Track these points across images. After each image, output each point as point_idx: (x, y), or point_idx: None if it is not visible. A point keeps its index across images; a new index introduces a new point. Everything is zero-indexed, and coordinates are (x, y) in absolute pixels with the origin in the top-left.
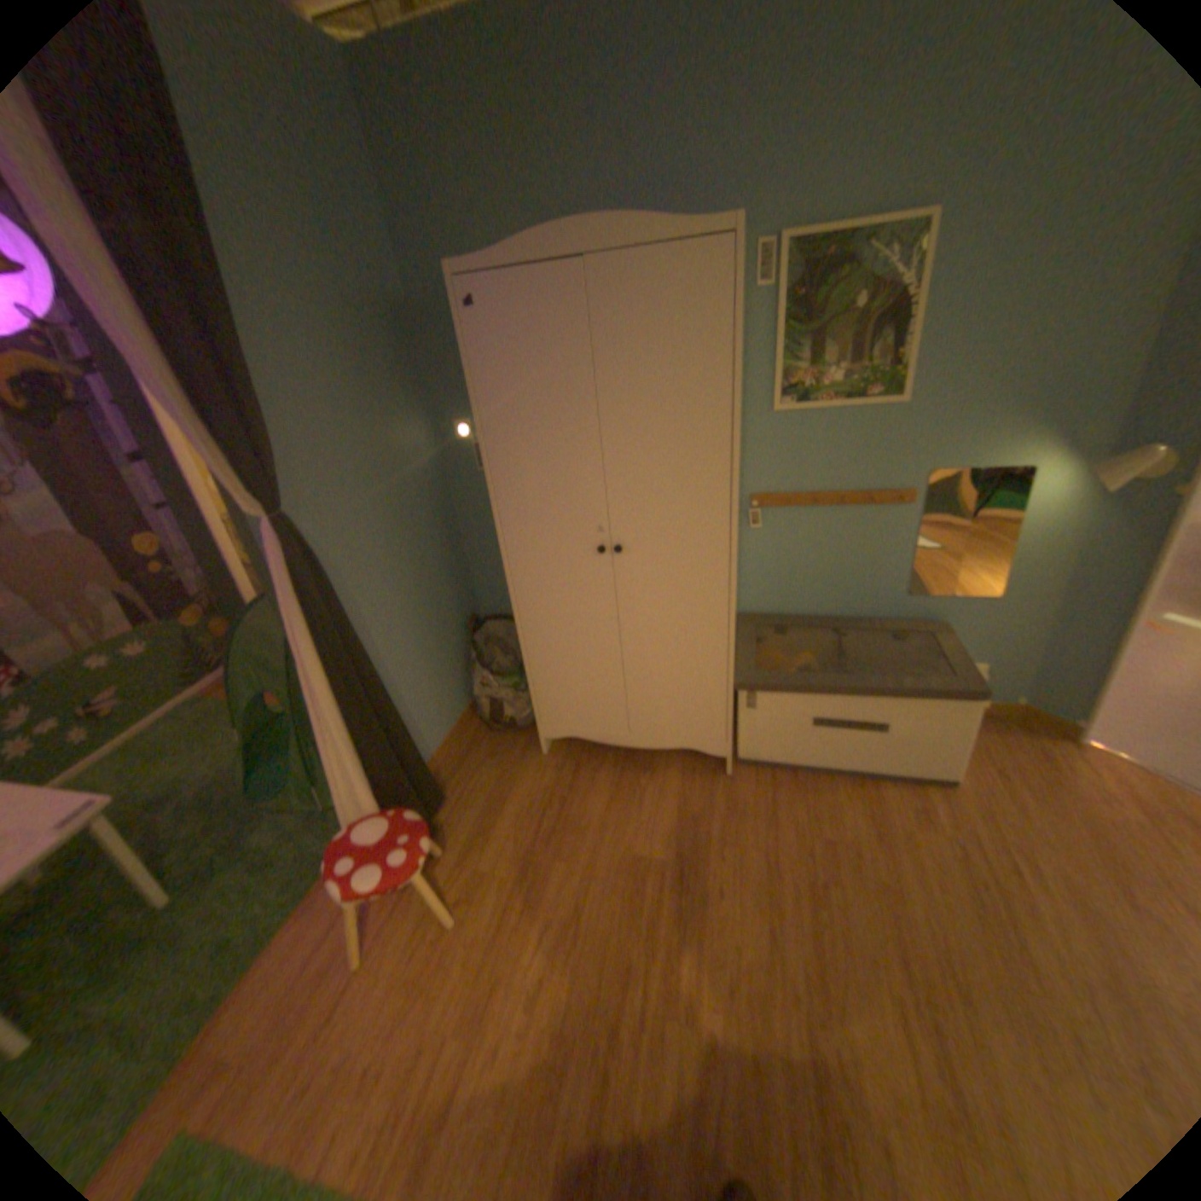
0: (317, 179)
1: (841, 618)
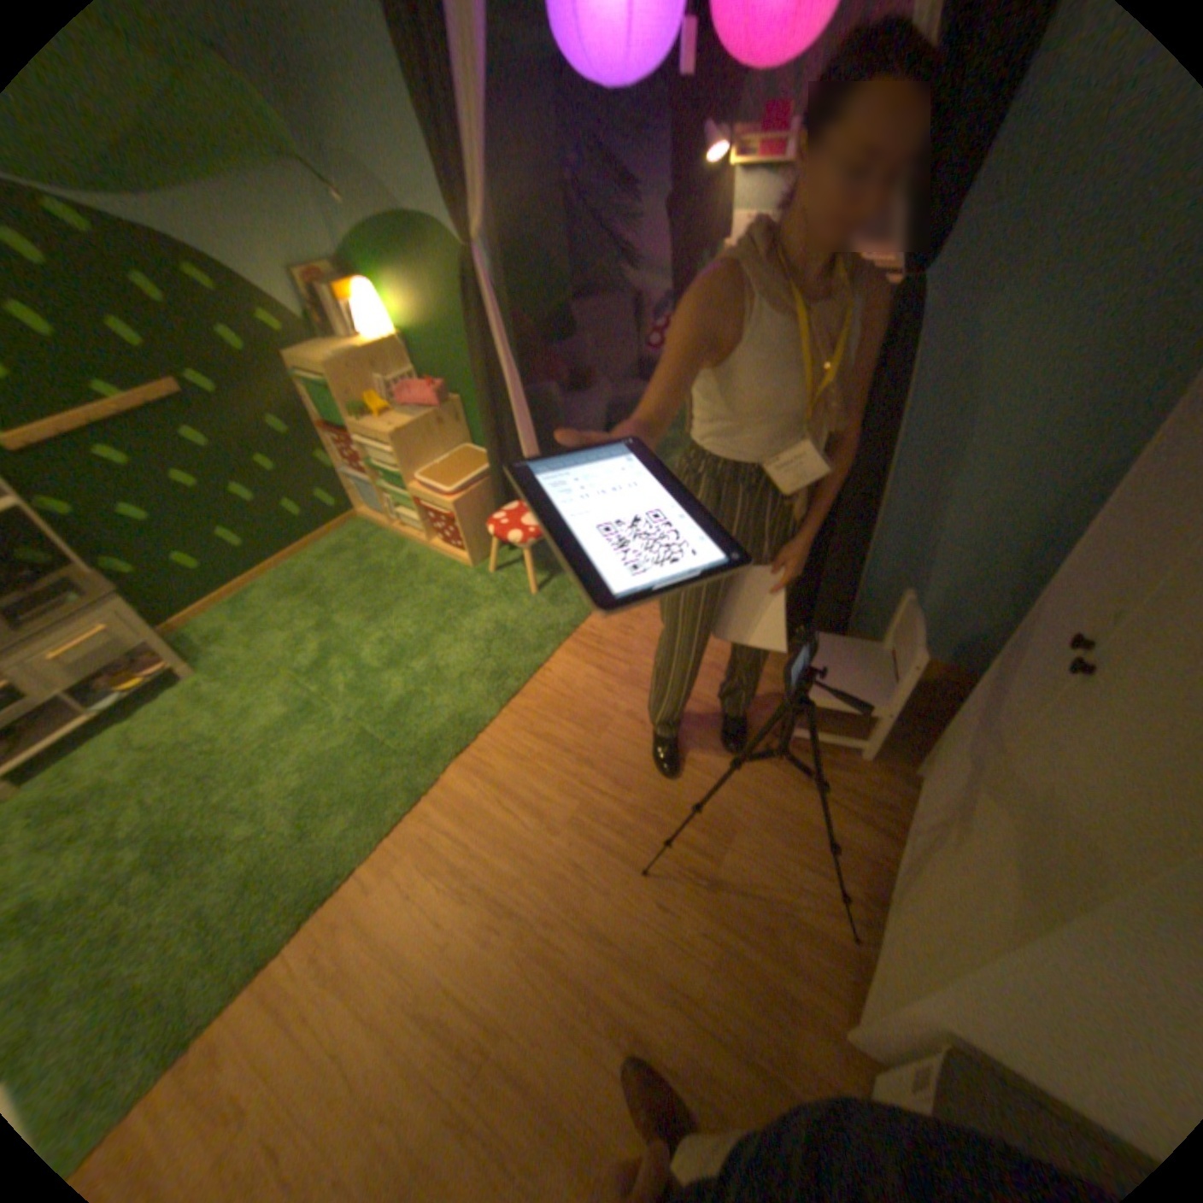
0: None
1: None
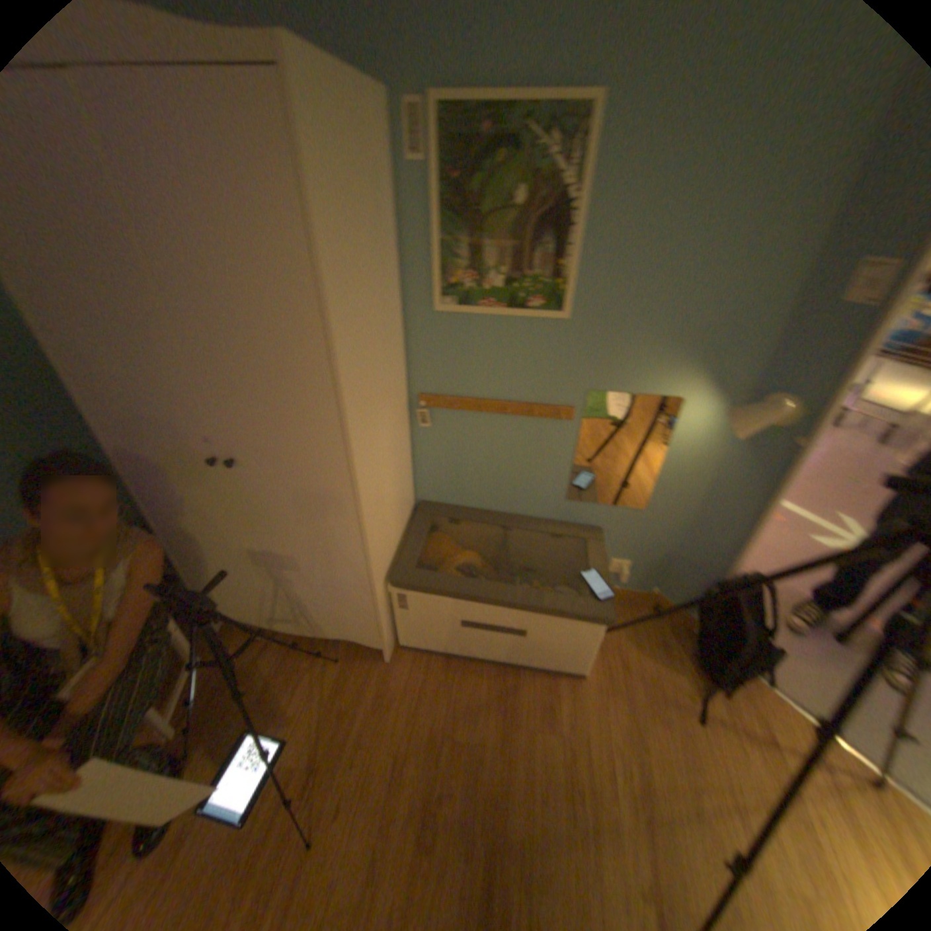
0: None
1: (510, 516)
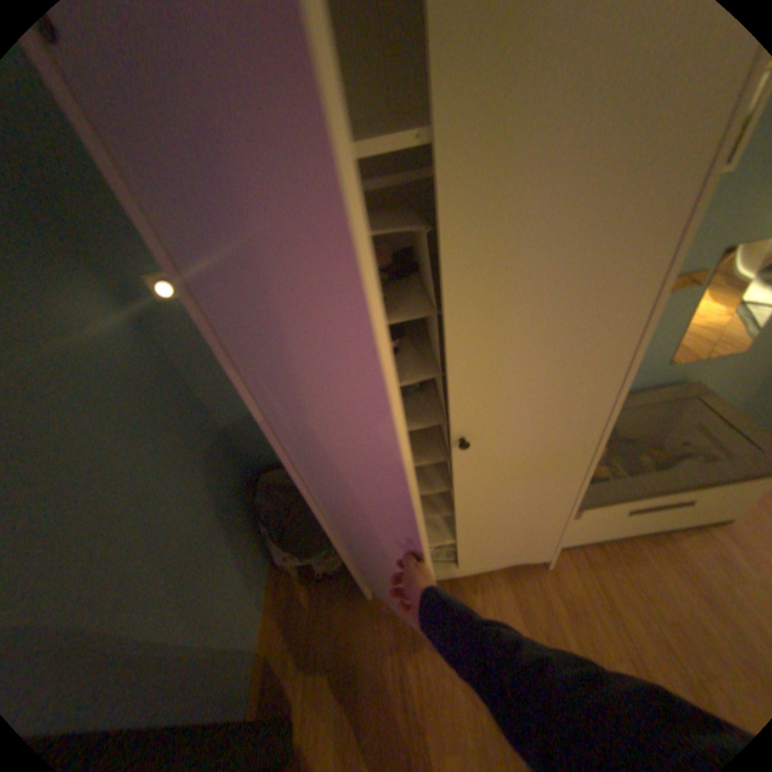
0: None
1: None
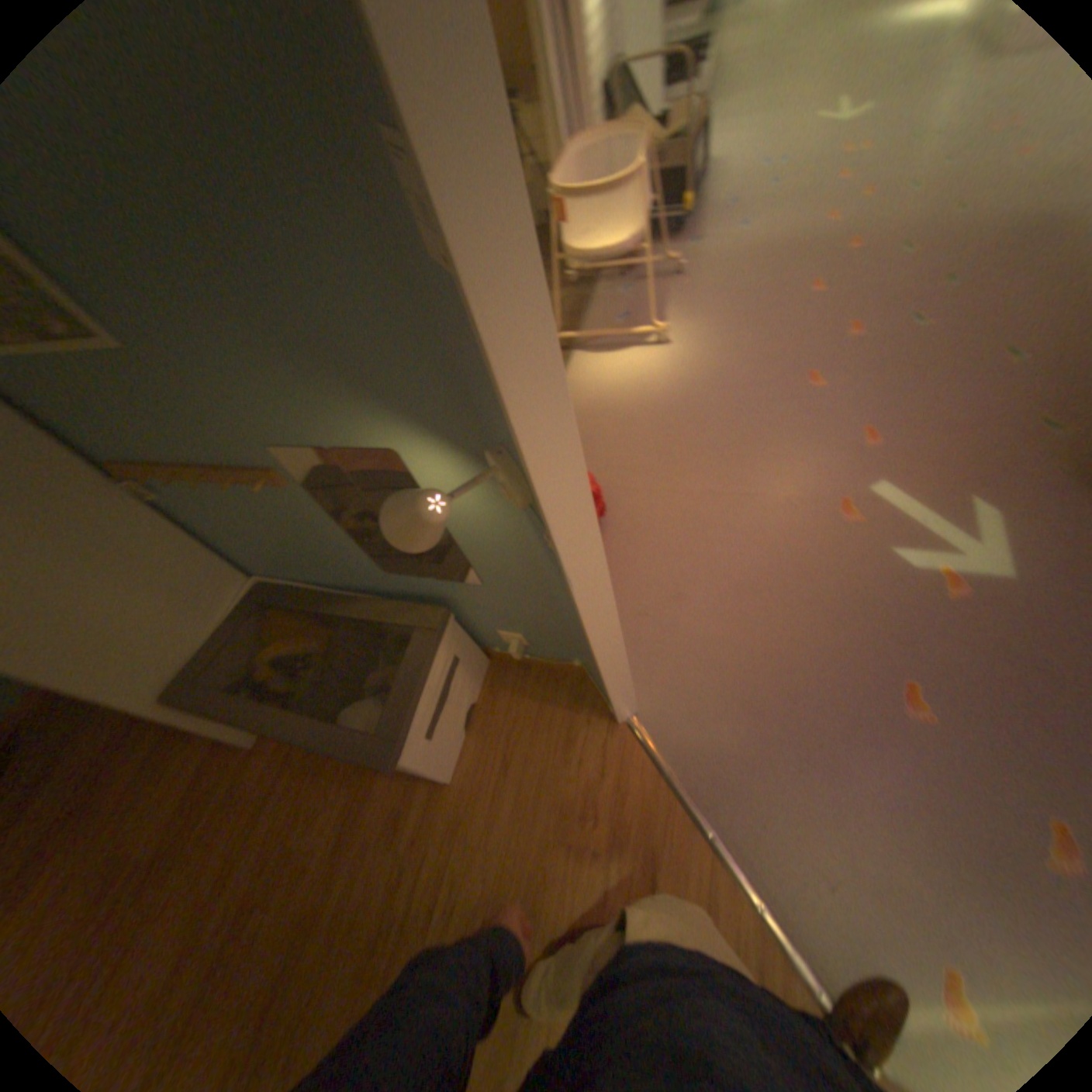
0: None
1: (342, 584)
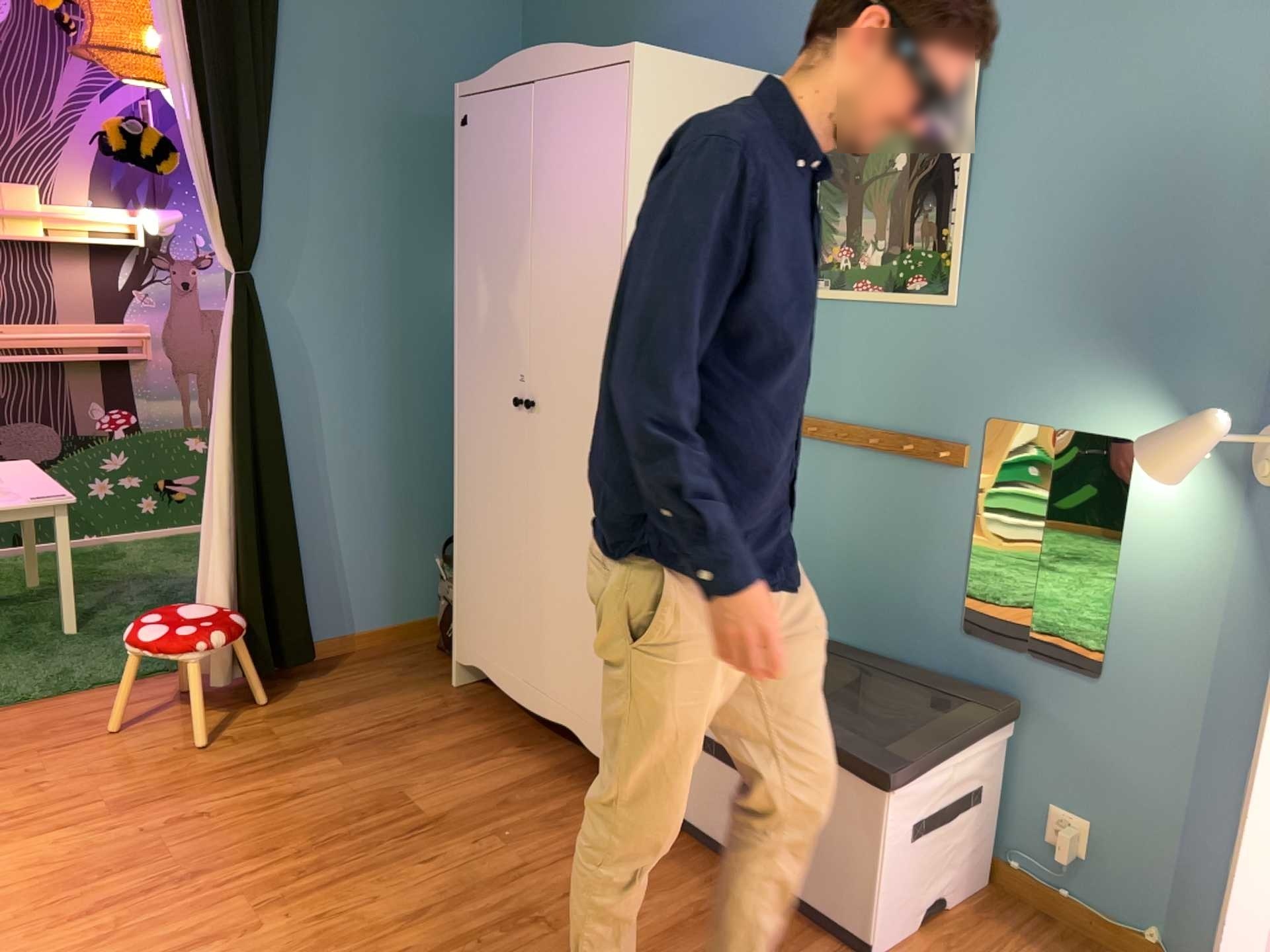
0: (441, 18)
1: (878, 649)
